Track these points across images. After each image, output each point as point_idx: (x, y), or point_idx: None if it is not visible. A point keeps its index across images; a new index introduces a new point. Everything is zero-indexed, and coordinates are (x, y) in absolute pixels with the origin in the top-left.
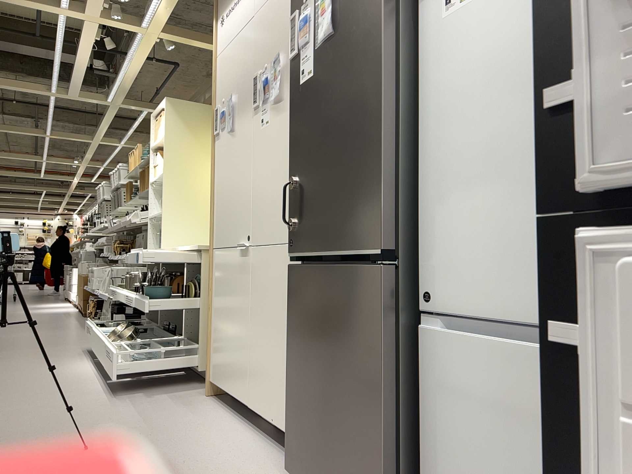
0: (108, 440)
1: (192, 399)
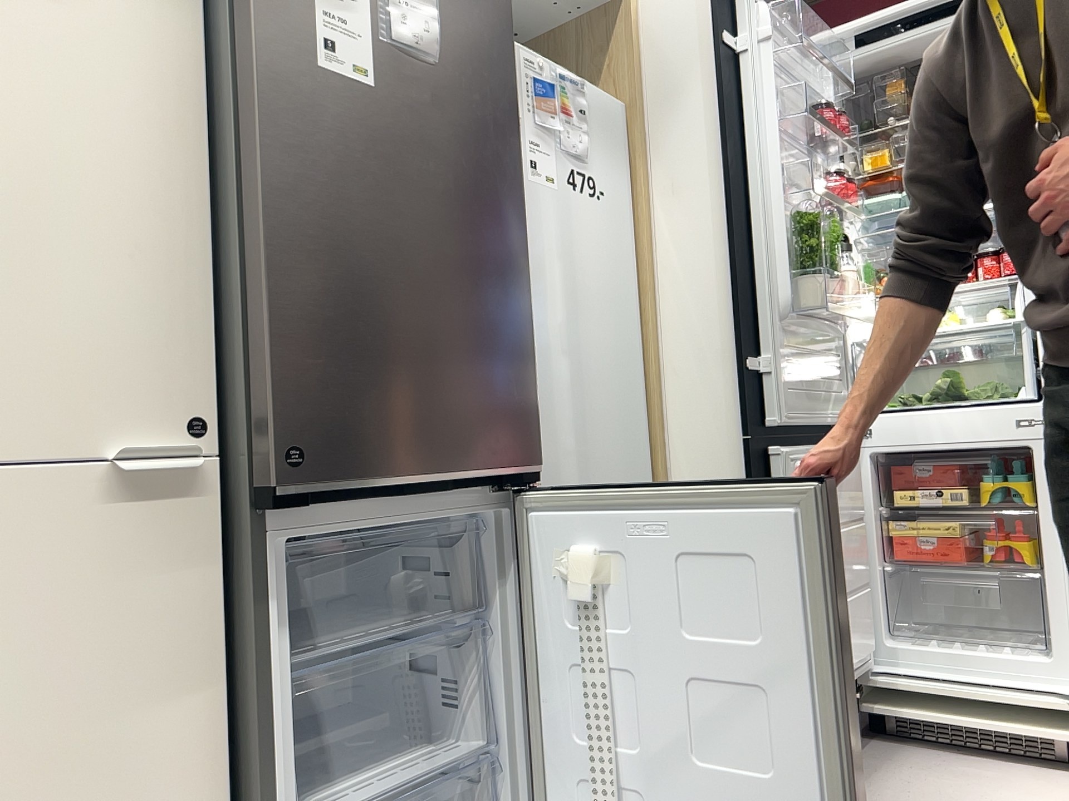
0: None
1: None
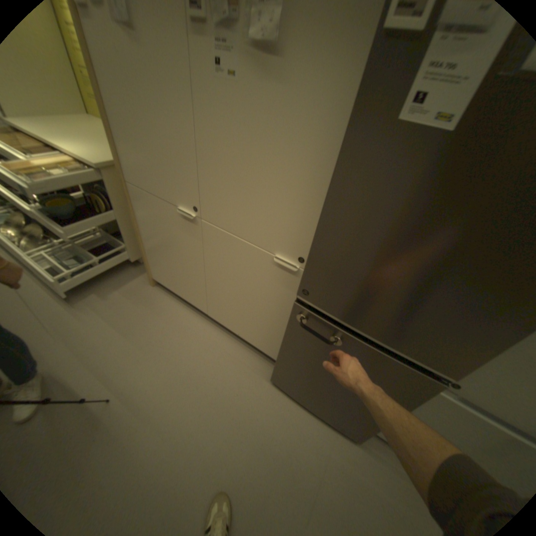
0: (116, 377)
1: (143, 292)
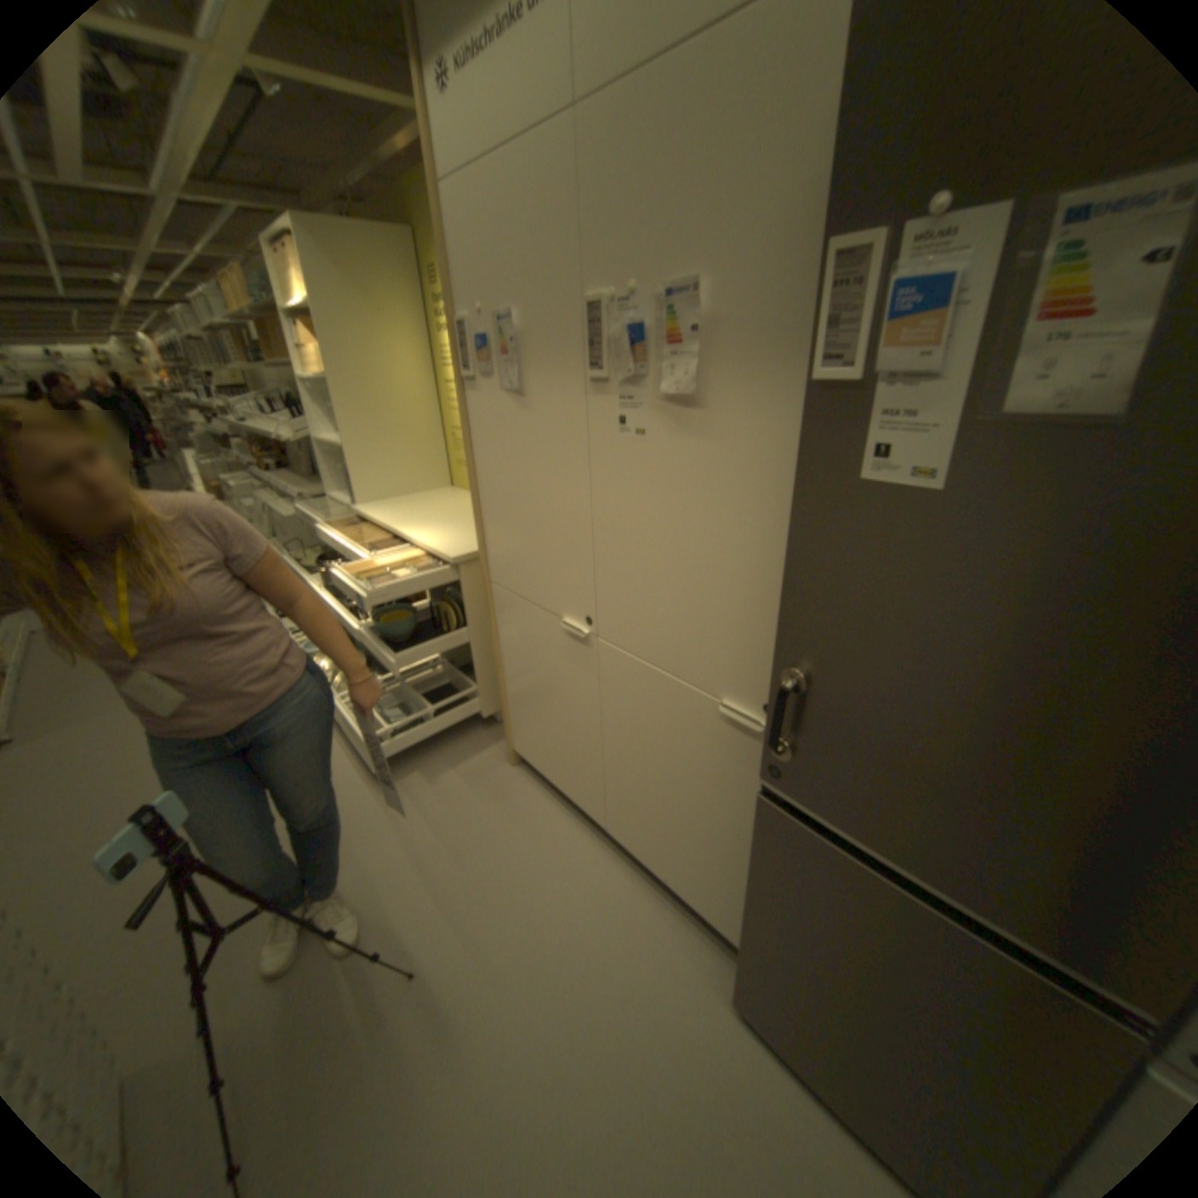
0: (430, 932)
1: (495, 775)
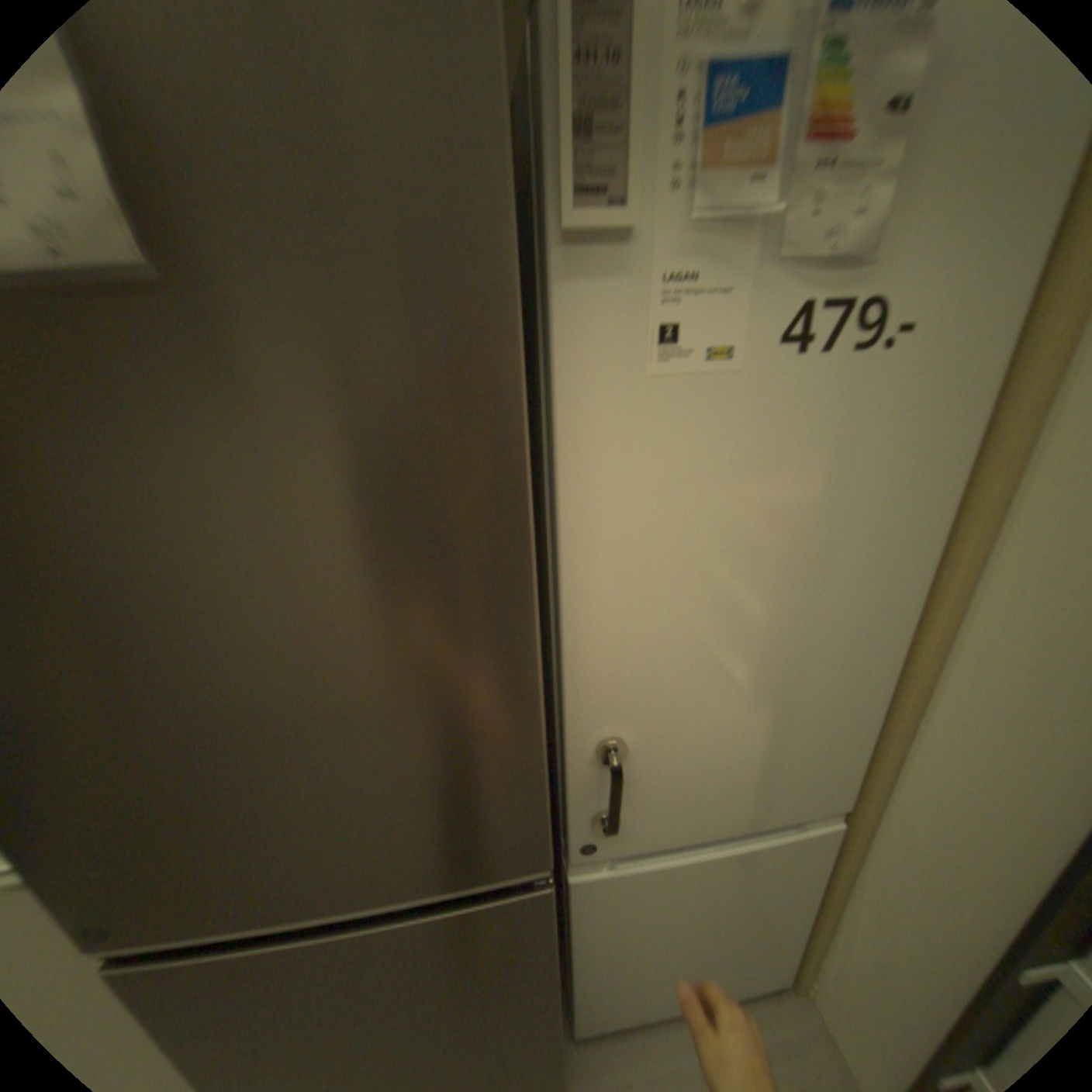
0: None
1: None
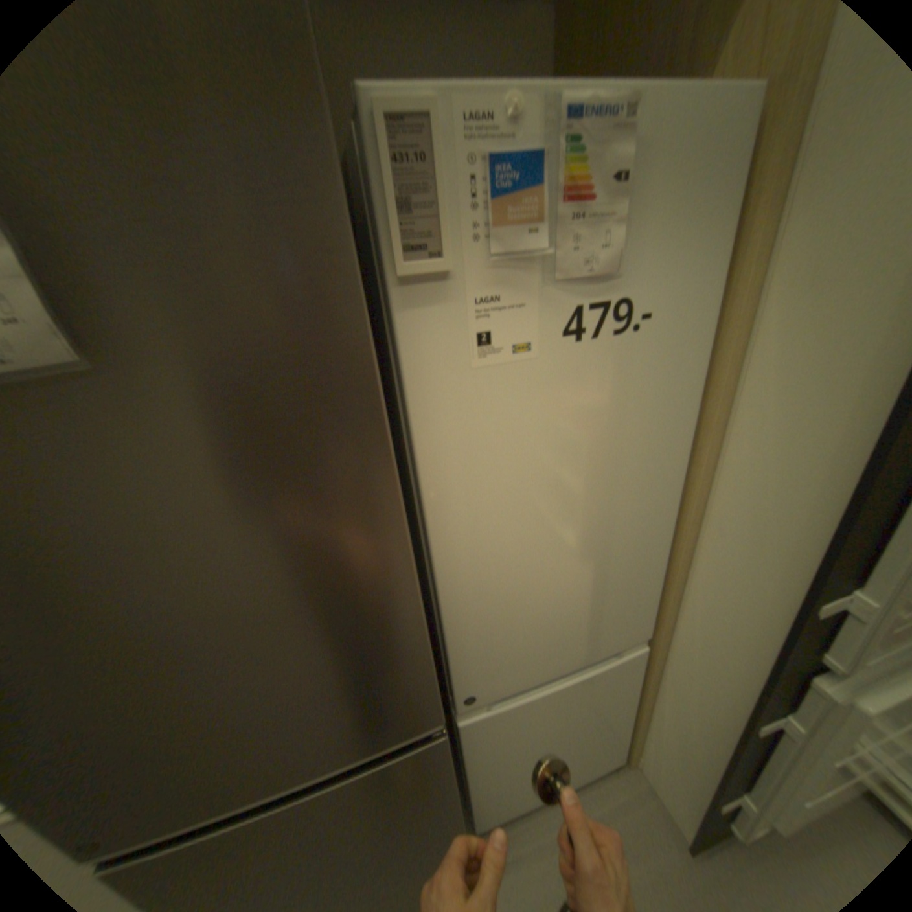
0: None
1: None
